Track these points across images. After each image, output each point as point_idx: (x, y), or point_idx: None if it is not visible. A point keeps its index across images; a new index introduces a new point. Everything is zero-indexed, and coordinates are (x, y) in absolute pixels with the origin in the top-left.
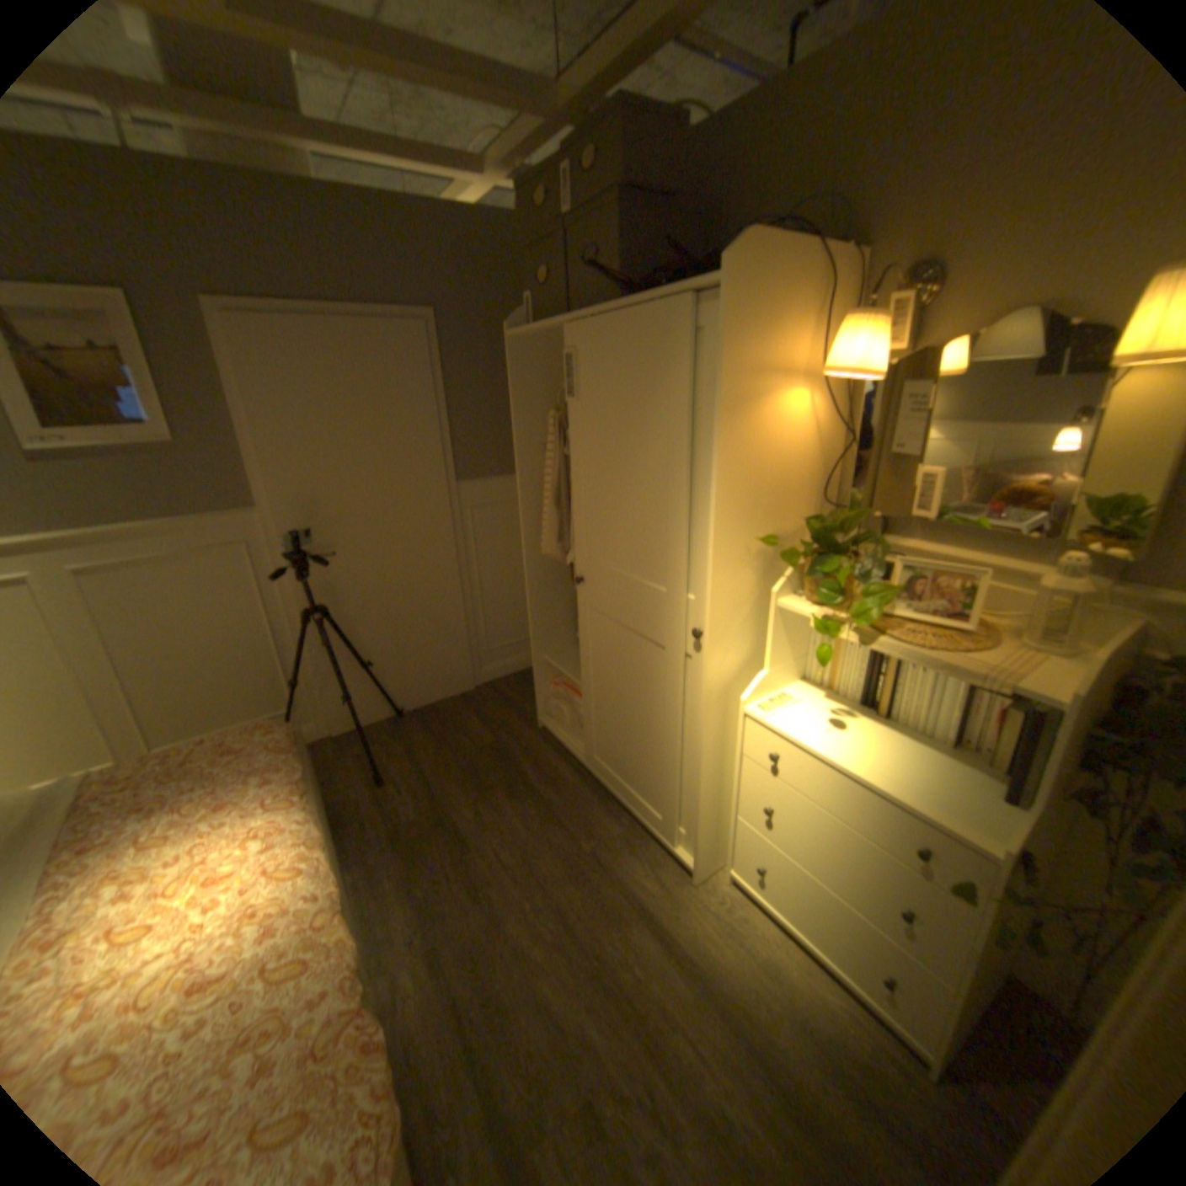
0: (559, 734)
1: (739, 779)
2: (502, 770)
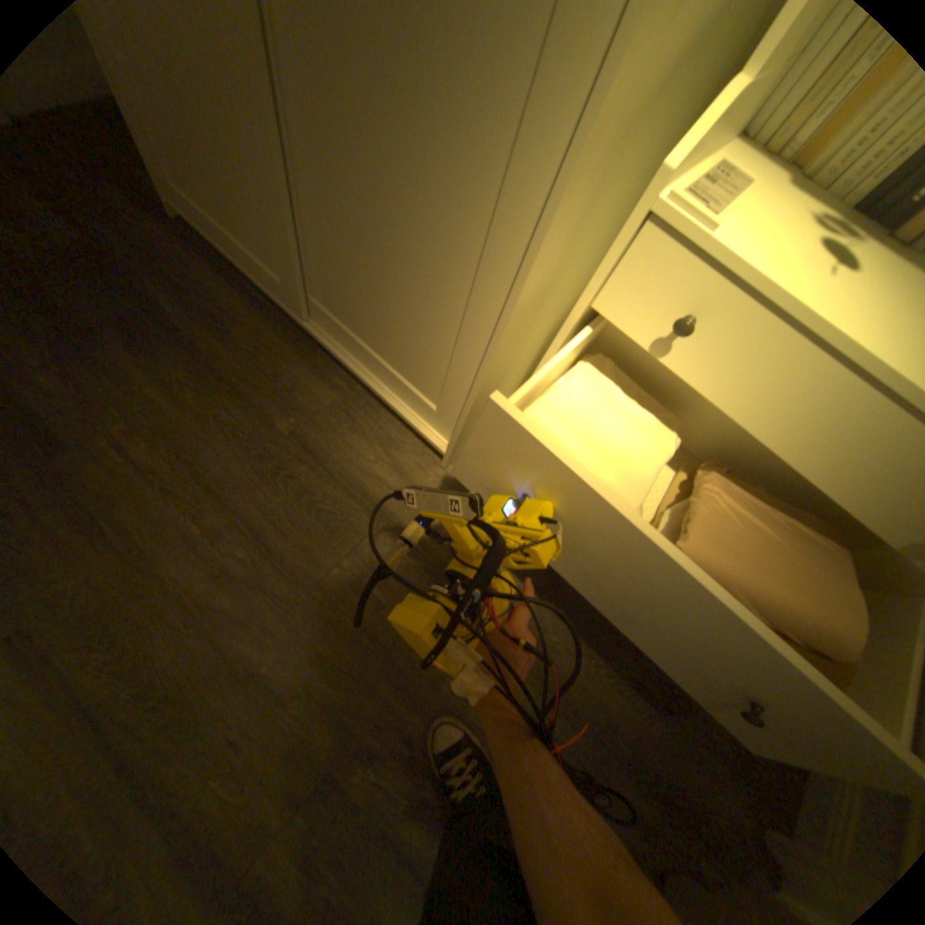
0: (207, 233)
1: (560, 348)
2: (108, 298)
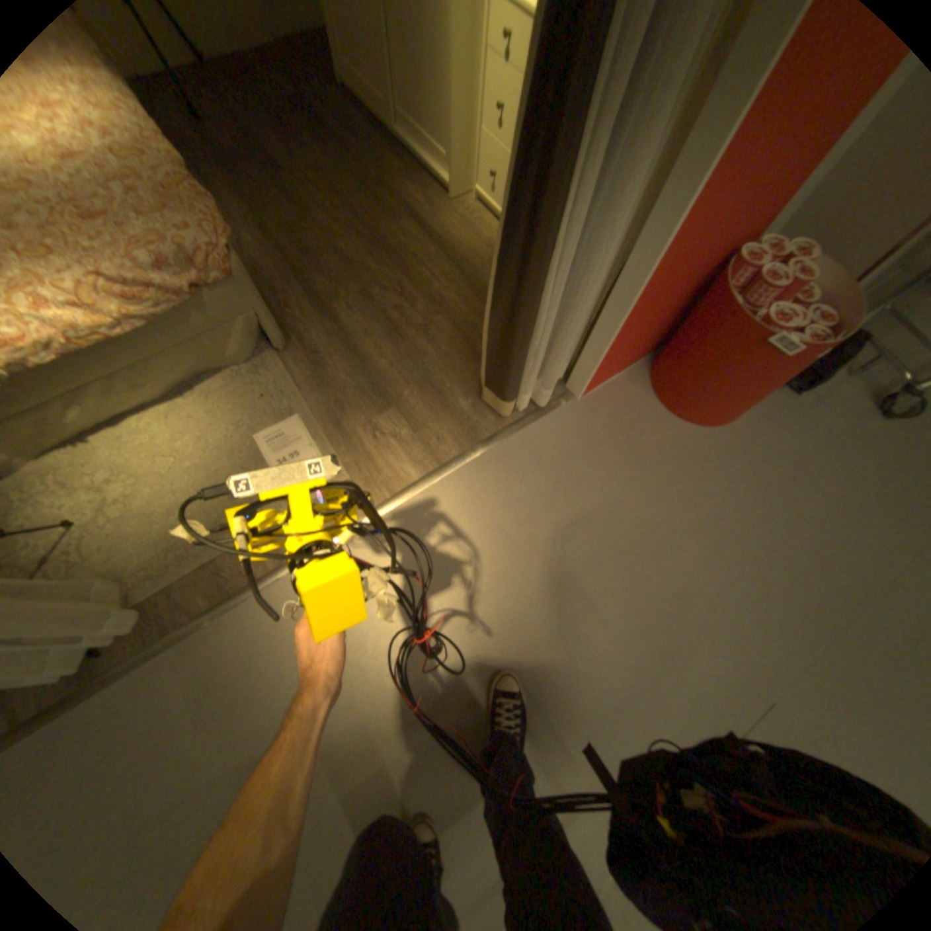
0: (353, 85)
1: (483, 80)
2: (305, 118)
